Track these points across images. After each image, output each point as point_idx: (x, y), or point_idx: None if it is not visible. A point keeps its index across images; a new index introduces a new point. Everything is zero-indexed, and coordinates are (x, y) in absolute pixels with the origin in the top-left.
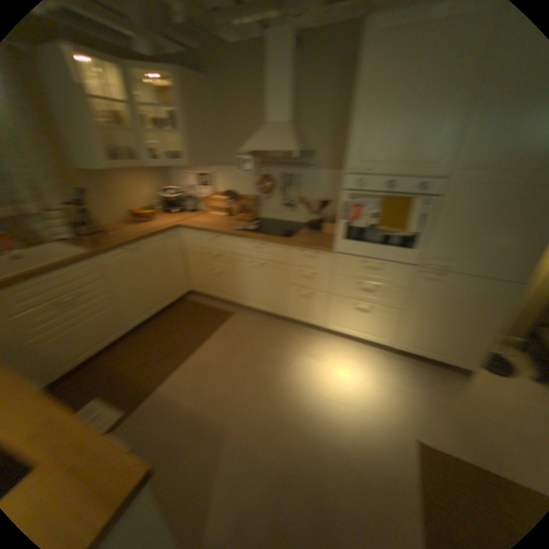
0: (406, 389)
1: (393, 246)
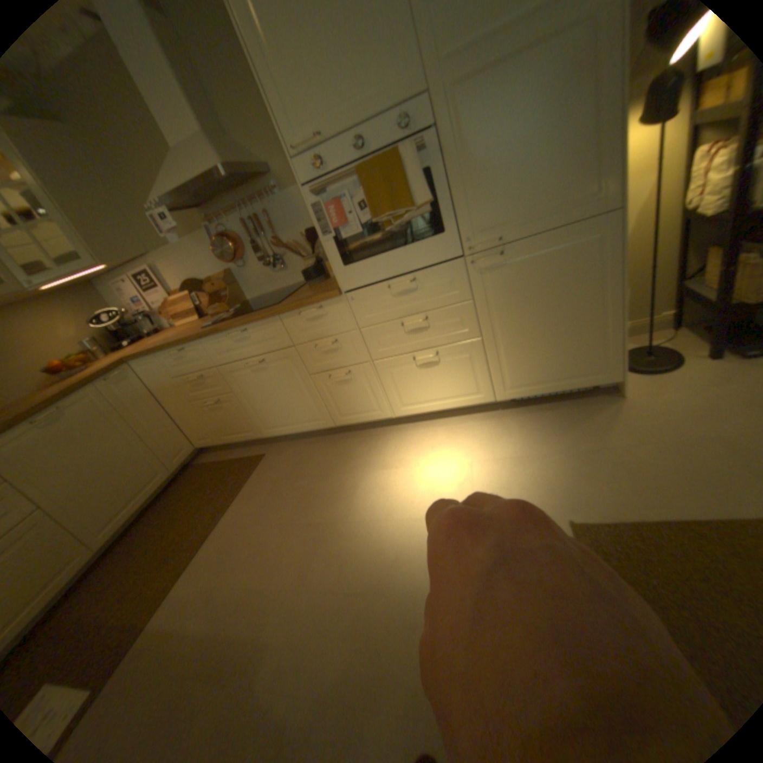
0: (533, 452)
1: (413, 244)
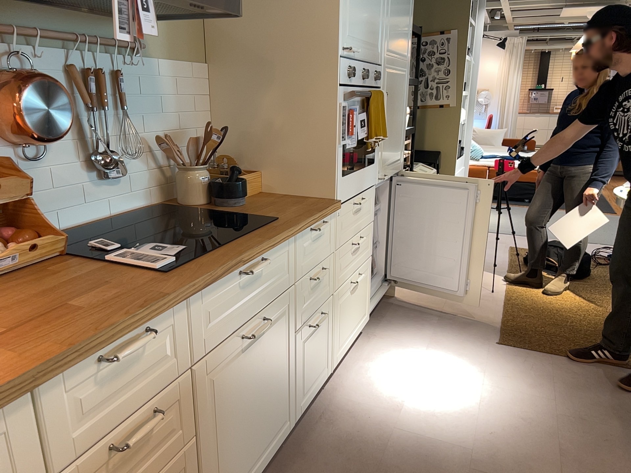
0: (426, 335)
1: (366, 167)
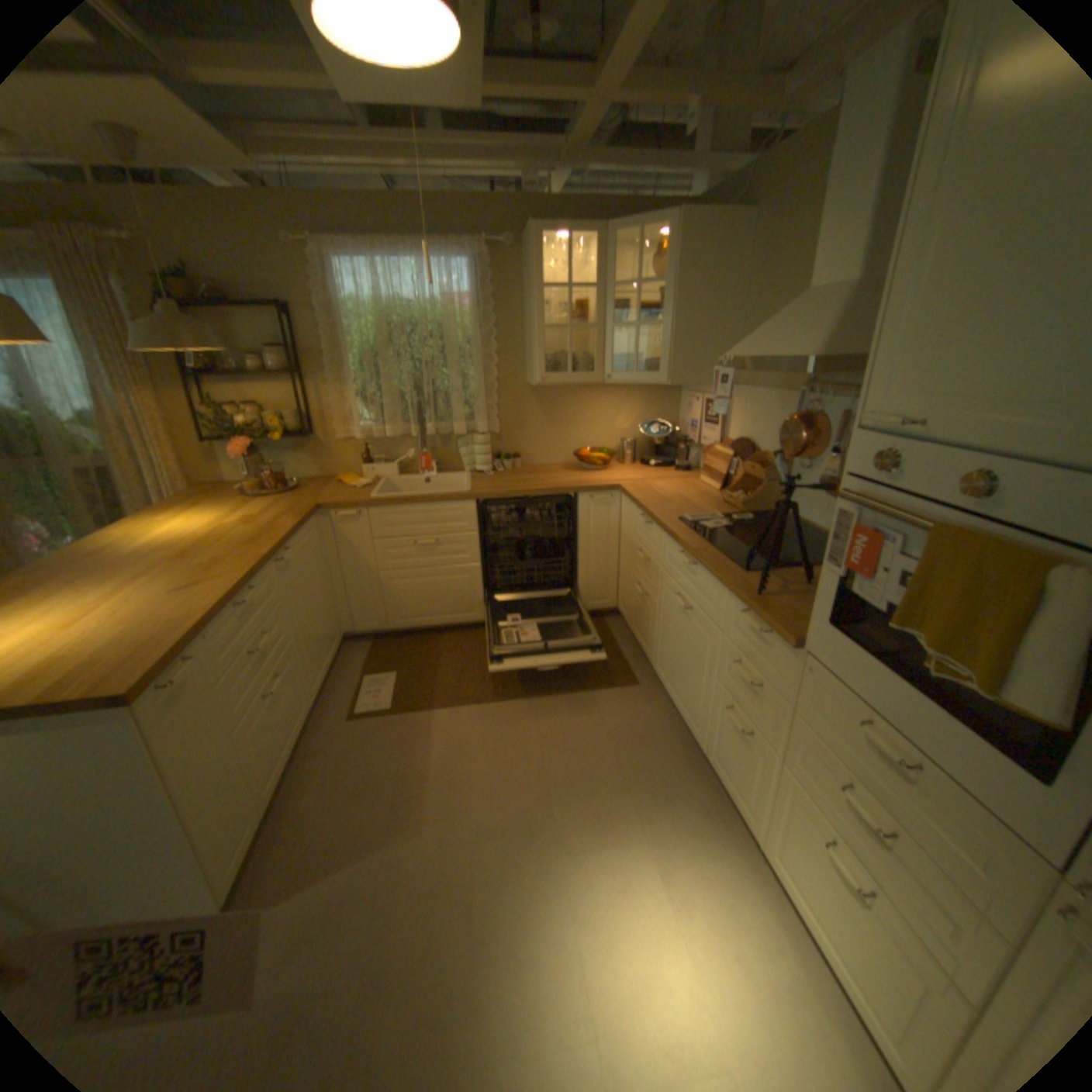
0: None
1: (959, 727)
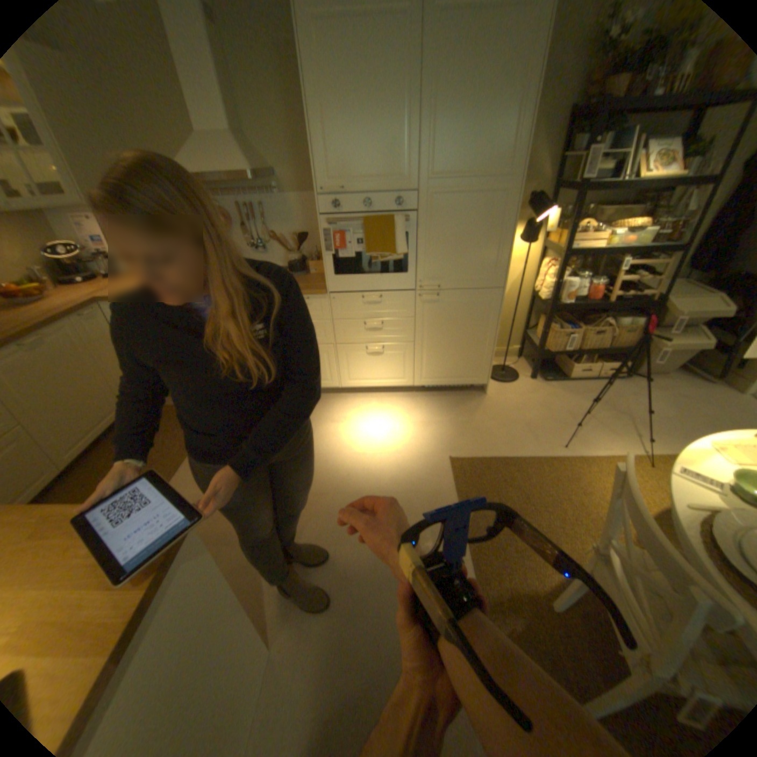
0: (431, 420)
1: (384, 275)
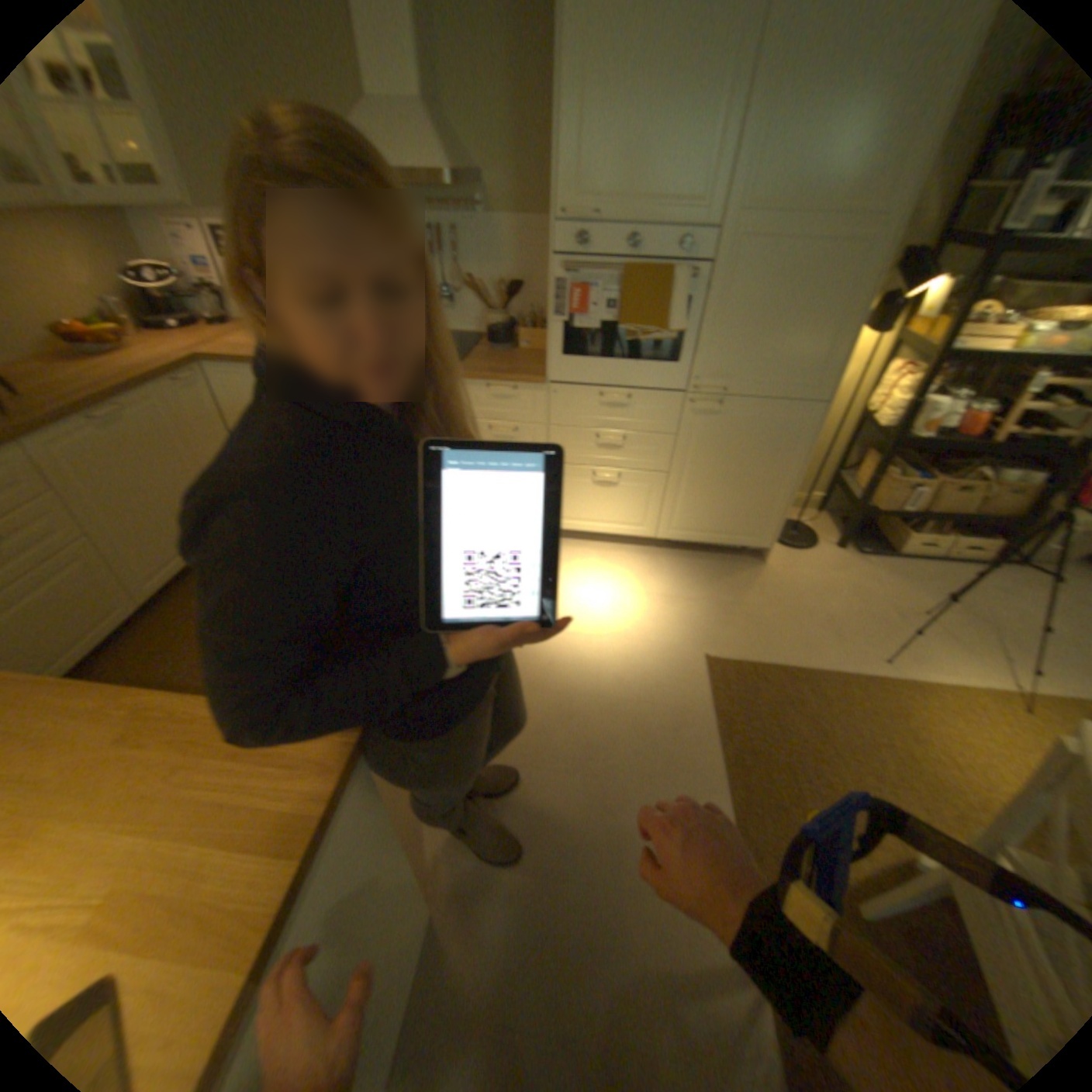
0: (680, 594)
1: (643, 363)
